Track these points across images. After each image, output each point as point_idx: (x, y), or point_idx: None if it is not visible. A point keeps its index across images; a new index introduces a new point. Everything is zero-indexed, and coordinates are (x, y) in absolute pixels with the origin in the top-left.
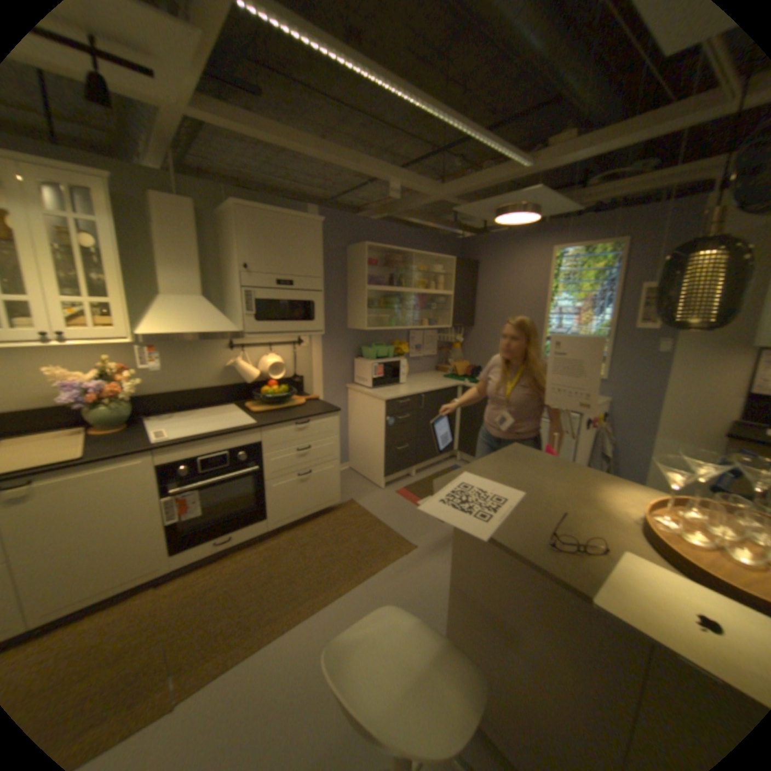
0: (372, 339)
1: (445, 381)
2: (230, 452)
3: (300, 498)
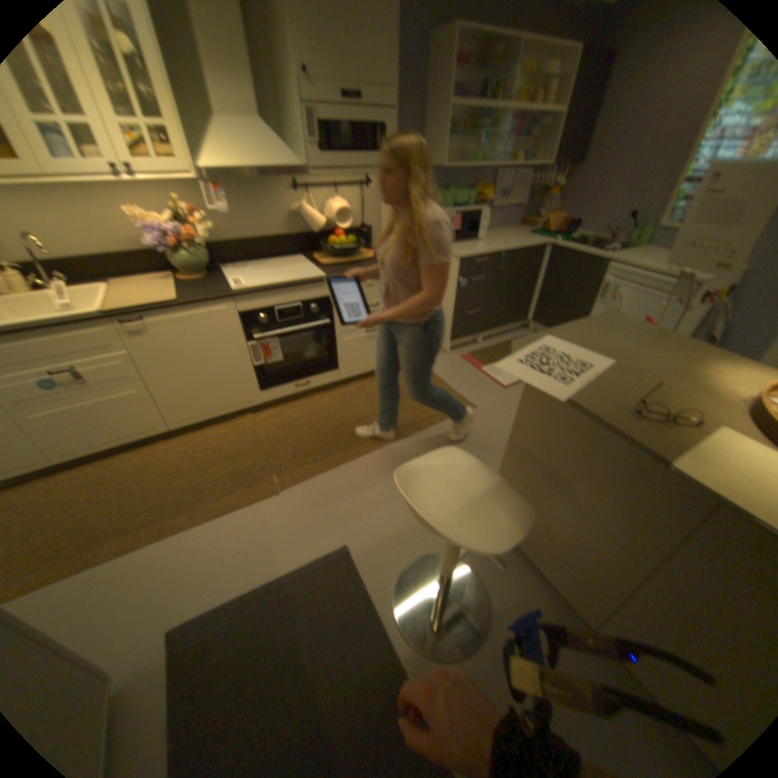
0: (450, 180)
1: (532, 239)
2: (303, 305)
3: (368, 354)
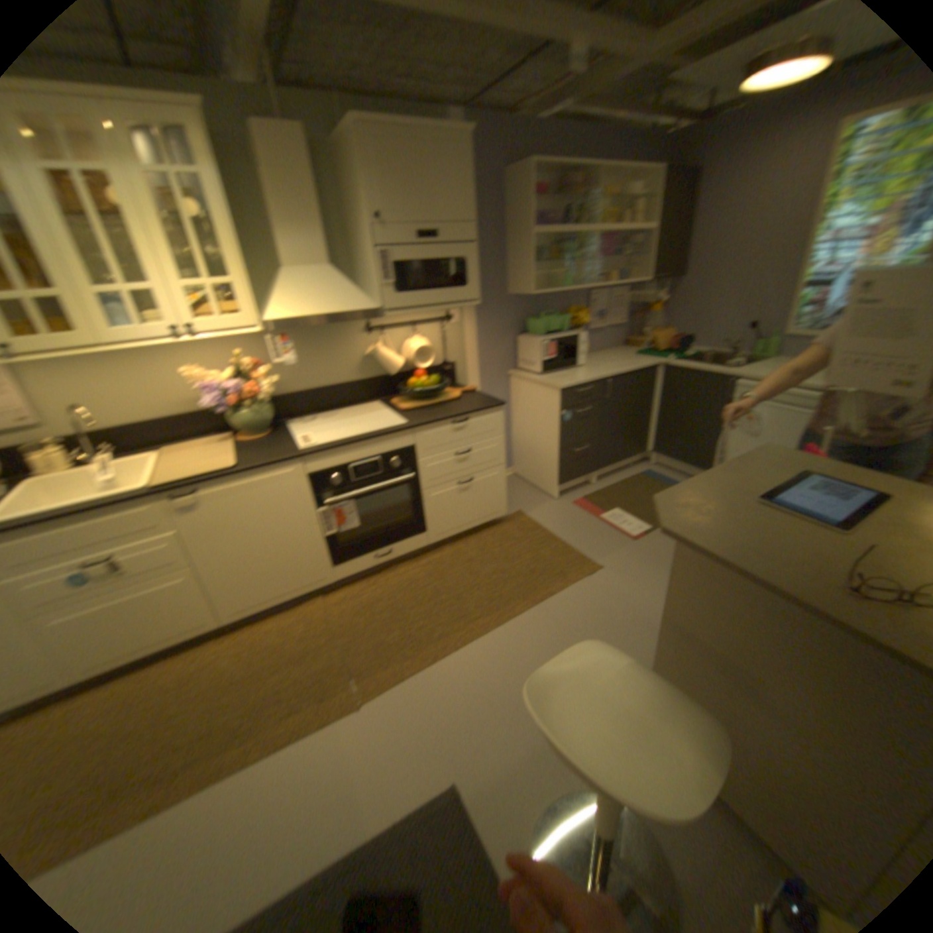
0: (536, 307)
1: (638, 360)
2: (378, 460)
3: (459, 510)
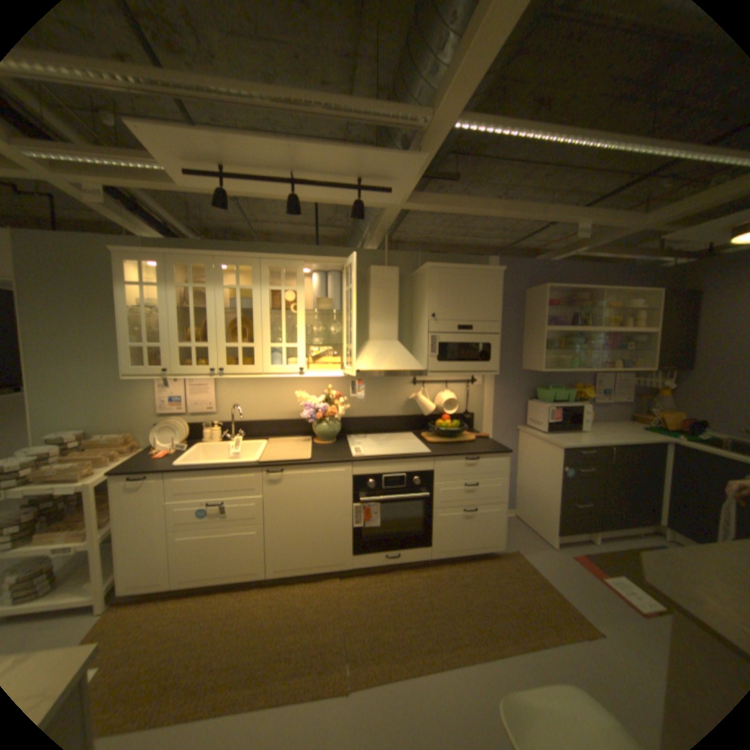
0: (547, 380)
1: (647, 435)
2: (406, 475)
3: (464, 534)
